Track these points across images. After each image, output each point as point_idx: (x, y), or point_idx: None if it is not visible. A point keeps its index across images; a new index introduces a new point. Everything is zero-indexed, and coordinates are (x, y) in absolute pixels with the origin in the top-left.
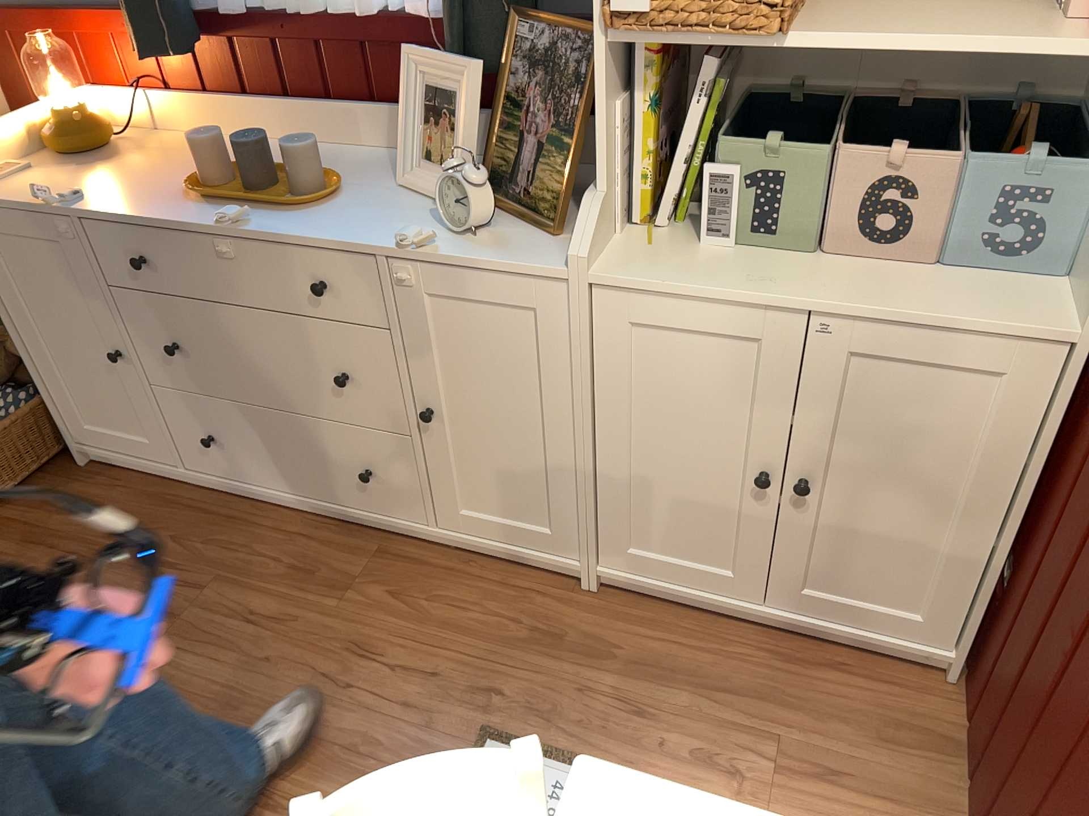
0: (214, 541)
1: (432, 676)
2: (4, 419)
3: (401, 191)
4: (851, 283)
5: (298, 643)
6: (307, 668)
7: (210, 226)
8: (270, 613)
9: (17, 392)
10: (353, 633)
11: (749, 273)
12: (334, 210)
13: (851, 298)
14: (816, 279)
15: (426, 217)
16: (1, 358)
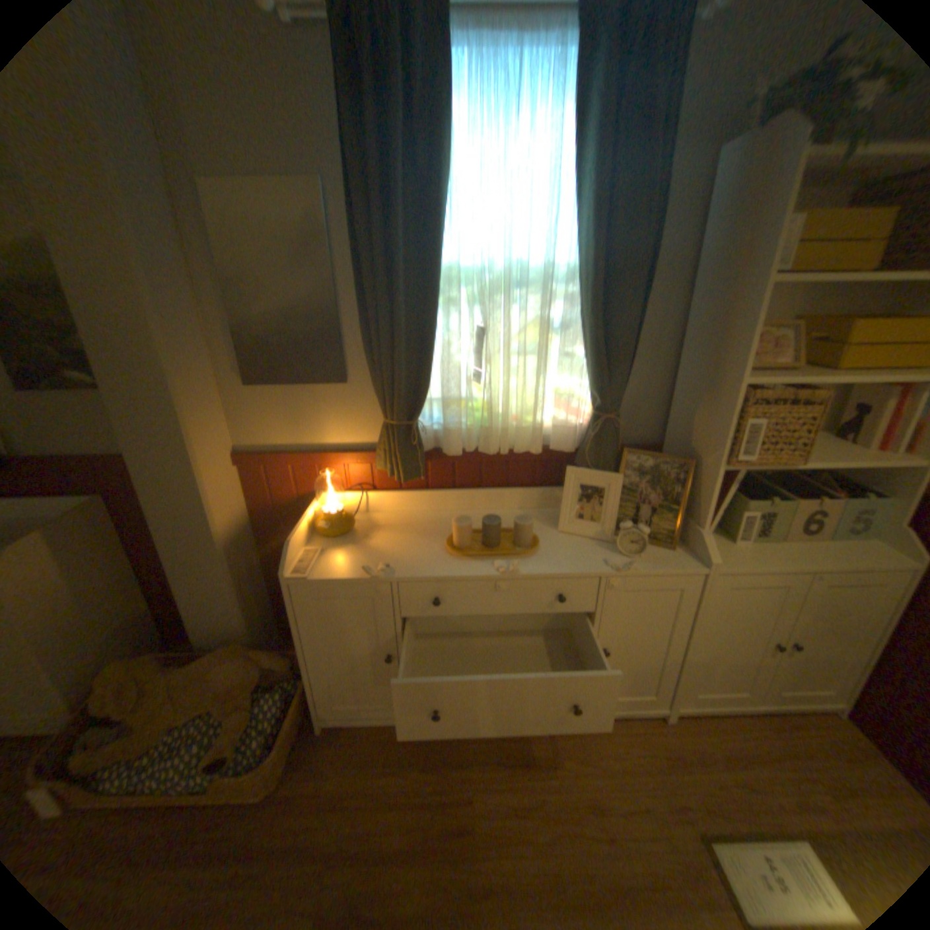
0: (448, 768)
1: (650, 818)
2: (263, 723)
3: (560, 532)
4: (817, 553)
5: (559, 826)
6: (580, 844)
7: (486, 573)
8: (525, 810)
9: (263, 698)
10: (584, 805)
11: (776, 555)
12: (542, 550)
13: (830, 562)
14: (803, 554)
15: (594, 546)
16: (251, 676)
